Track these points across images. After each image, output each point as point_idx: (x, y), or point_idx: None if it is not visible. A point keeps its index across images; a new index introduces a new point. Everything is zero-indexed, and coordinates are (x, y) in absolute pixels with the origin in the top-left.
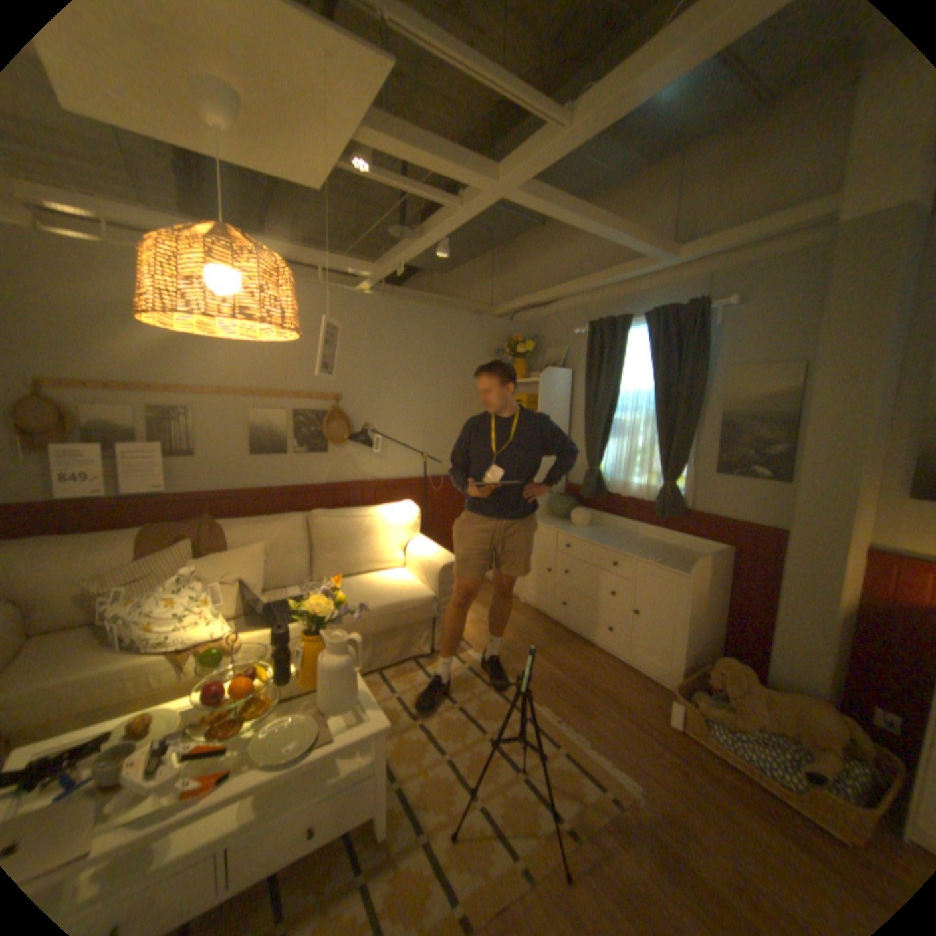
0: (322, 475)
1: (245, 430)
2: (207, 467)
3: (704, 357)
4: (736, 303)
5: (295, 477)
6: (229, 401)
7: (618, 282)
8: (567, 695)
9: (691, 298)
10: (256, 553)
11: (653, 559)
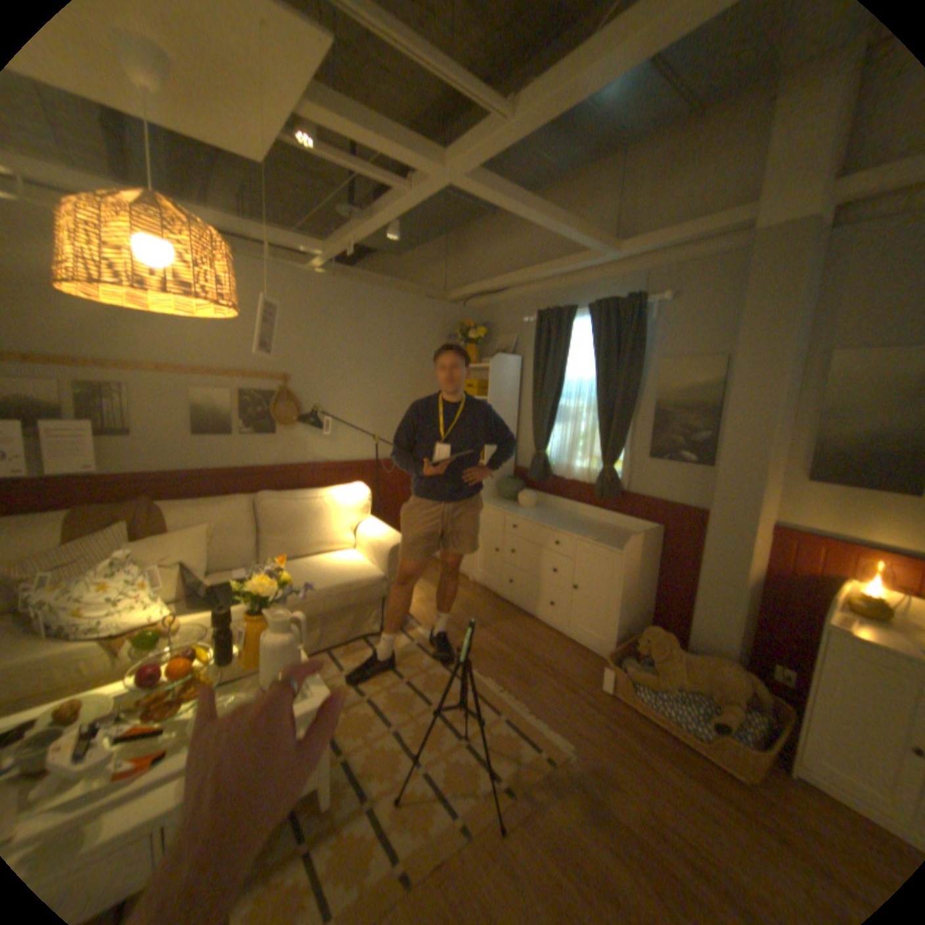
0: (270, 457)
1: (186, 410)
2: (144, 448)
3: (640, 349)
4: (669, 299)
5: (240, 459)
6: (168, 379)
7: (565, 273)
8: (509, 667)
9: (630, 292)
10: (198, 536)
11: (591, 537)
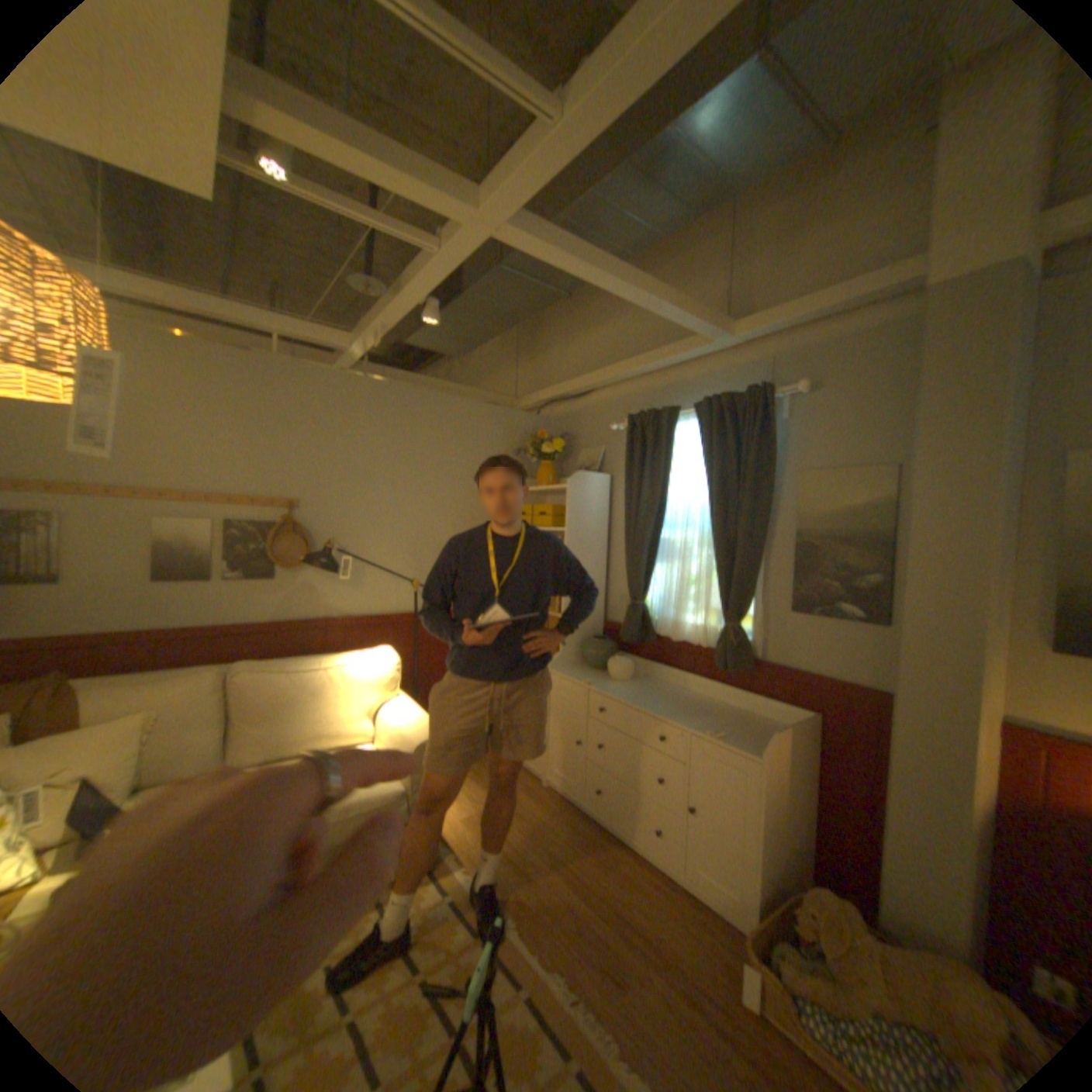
0: (265, 611)
1: (146, 547)
2: (79, 600)
3: (769, 459)
4: (806, 390)
5: (222, 613)
6: (123, 505)
7: (663, 367)
8: (591, 948)
9: (750, 385)
10: (127, 732)
11: (713, 733)
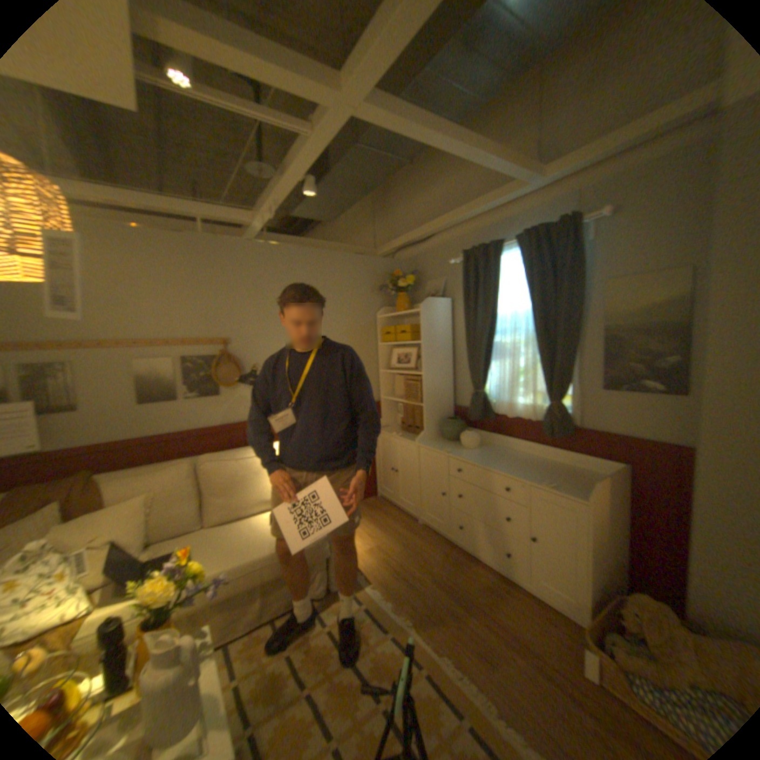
0: (217, 417)
1: (132, 380)
2: (93, 420)
3: (581, 272)
4: (610, 213)
5: (188, 421)
6: (113, 352)
7: (488, 210)
8: (469, 639)
9: (561, 215)
10: (136, 507)
11: (548, 484)
